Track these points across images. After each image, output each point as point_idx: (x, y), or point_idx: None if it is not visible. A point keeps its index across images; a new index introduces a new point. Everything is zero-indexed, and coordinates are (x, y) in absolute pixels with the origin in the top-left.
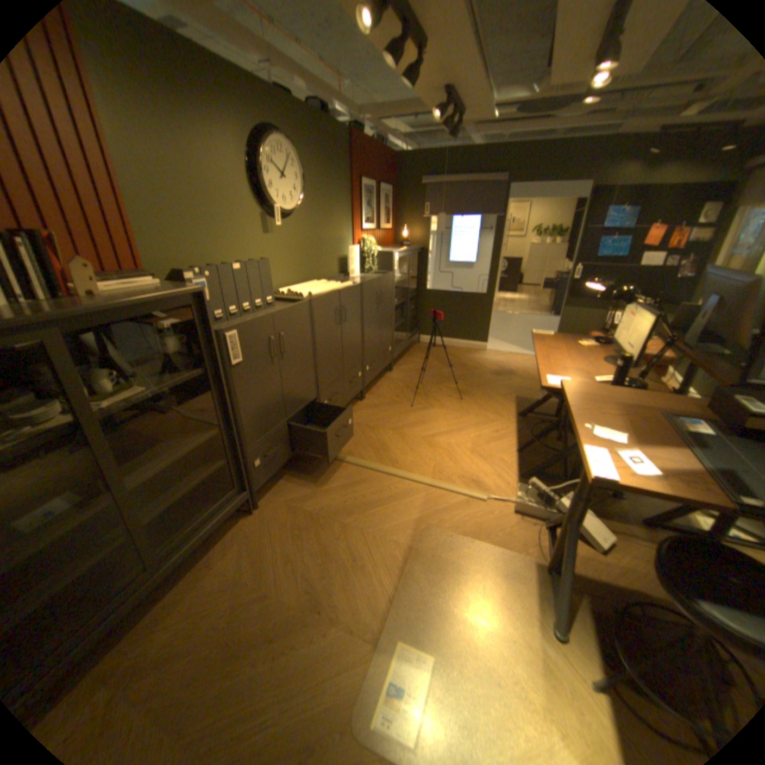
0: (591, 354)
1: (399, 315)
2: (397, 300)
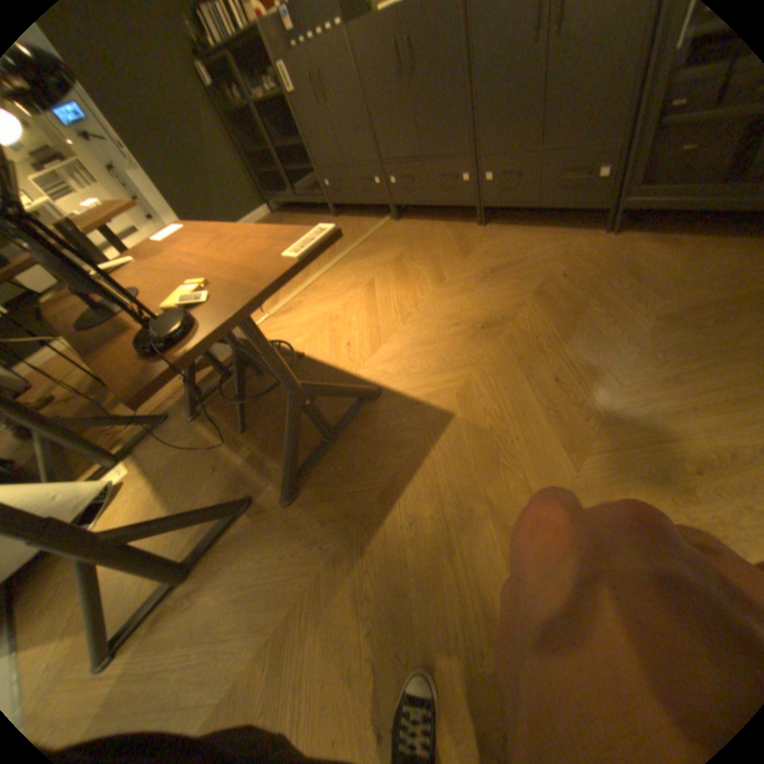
0: (162, 285)
1: None
2: None
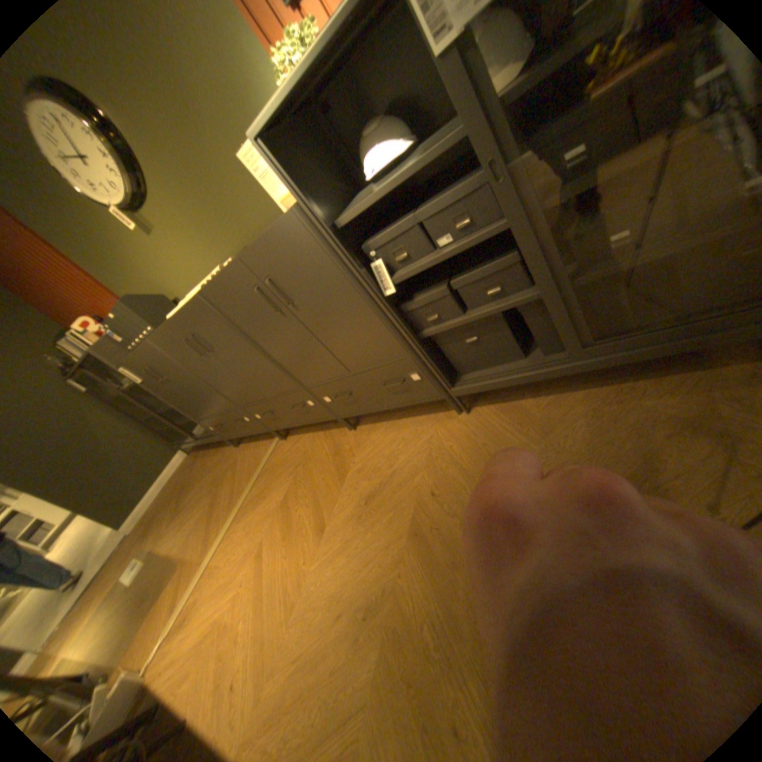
0: None
1: (520, 270)
2: (455, 233)
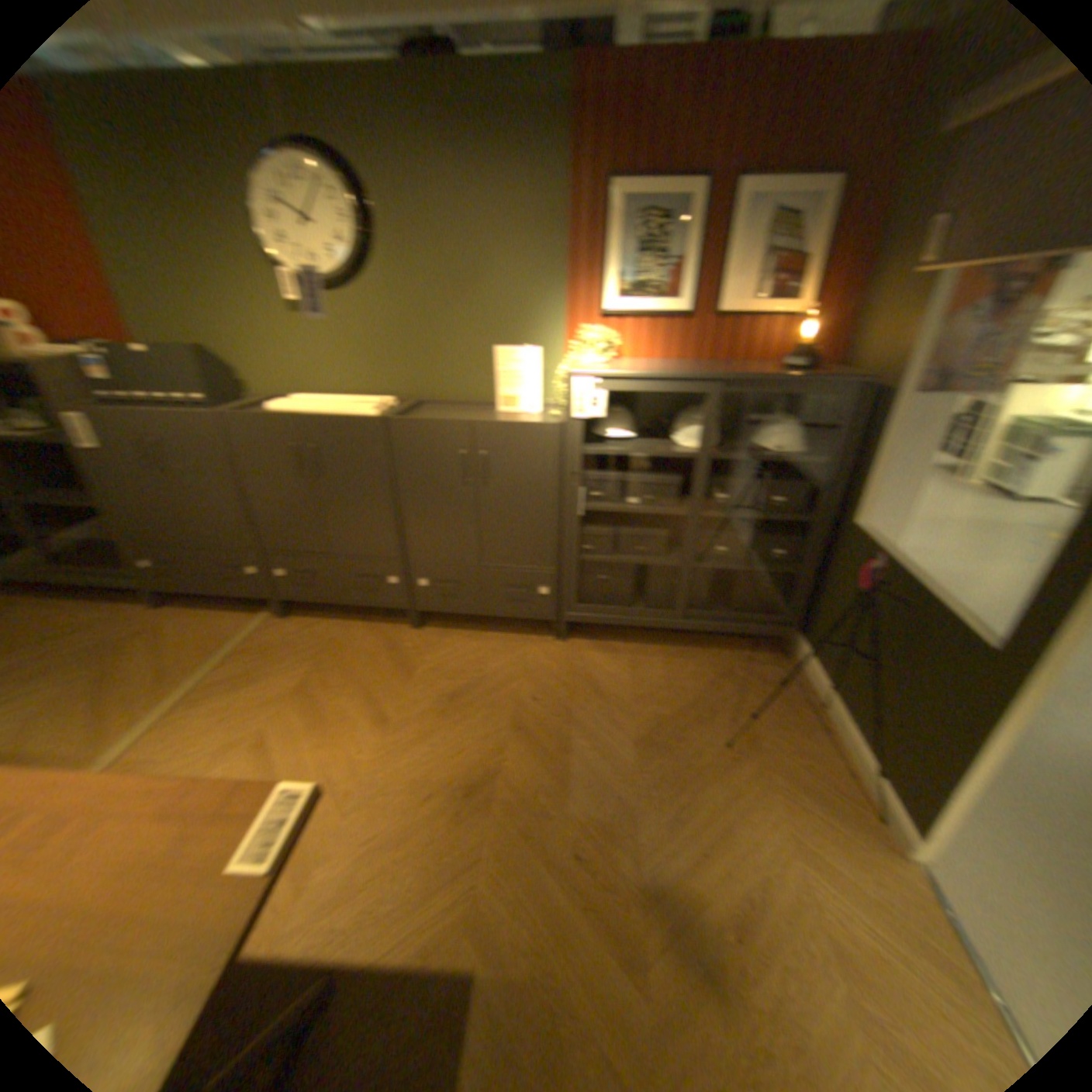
0: None
1: (663, 542)
2: (642, 500)
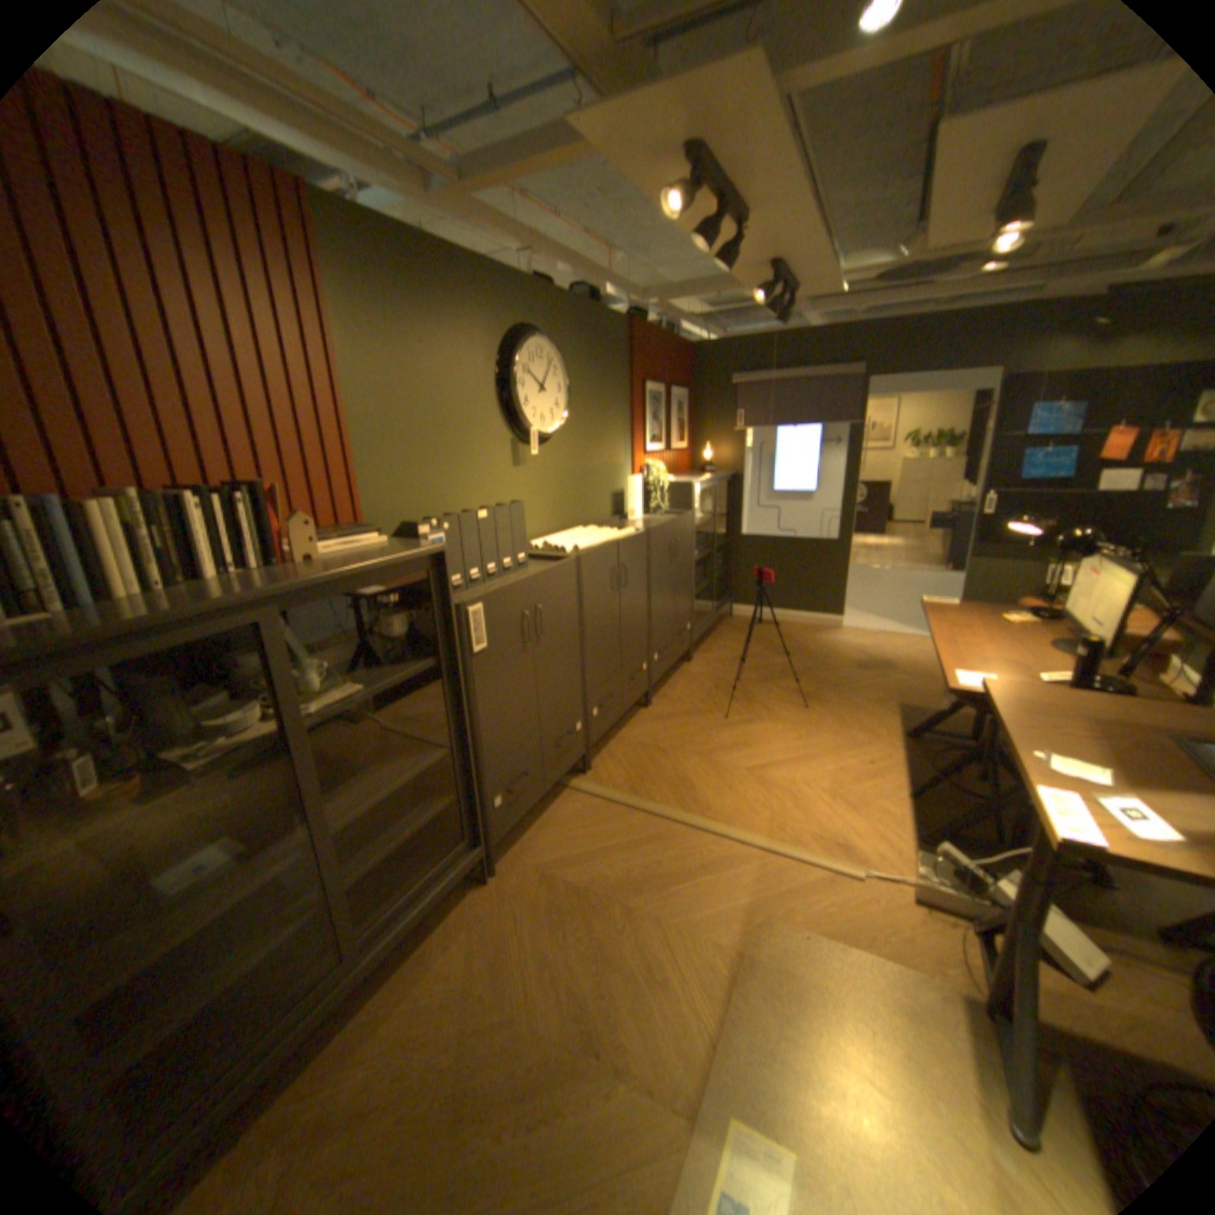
0: (1029, 637)
1: (701, 575)
2: (697, 552)
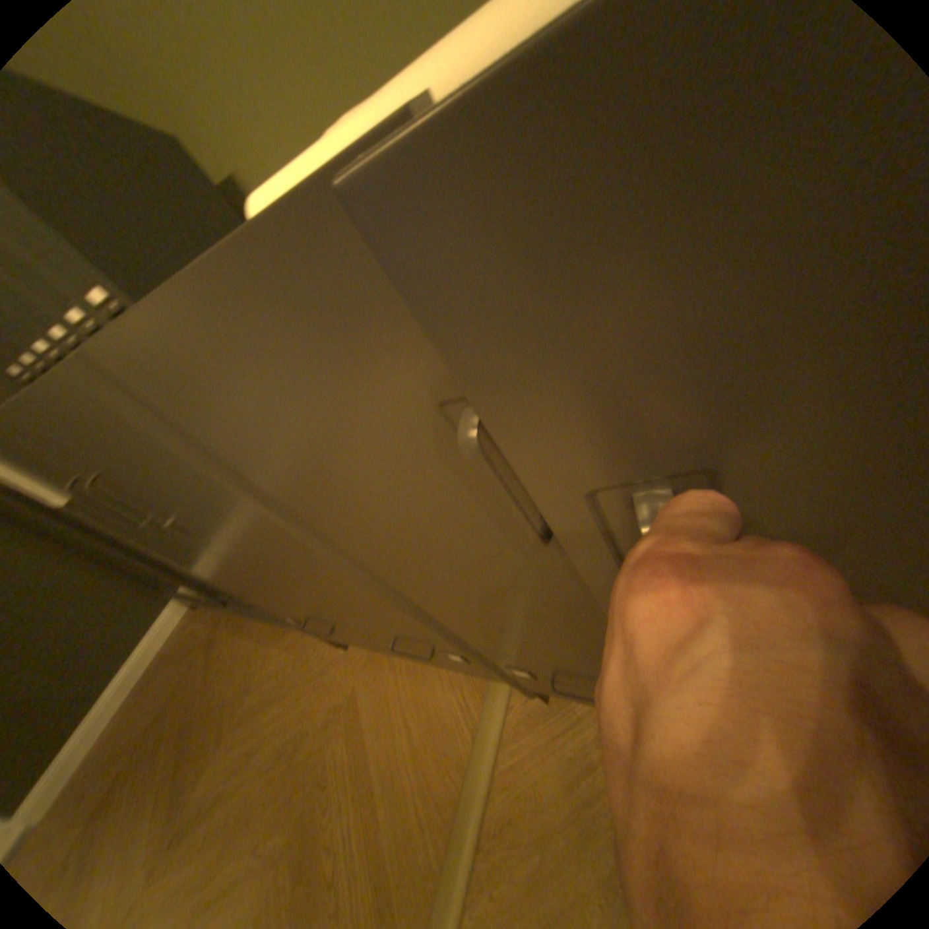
0: None
1: None
2: None
